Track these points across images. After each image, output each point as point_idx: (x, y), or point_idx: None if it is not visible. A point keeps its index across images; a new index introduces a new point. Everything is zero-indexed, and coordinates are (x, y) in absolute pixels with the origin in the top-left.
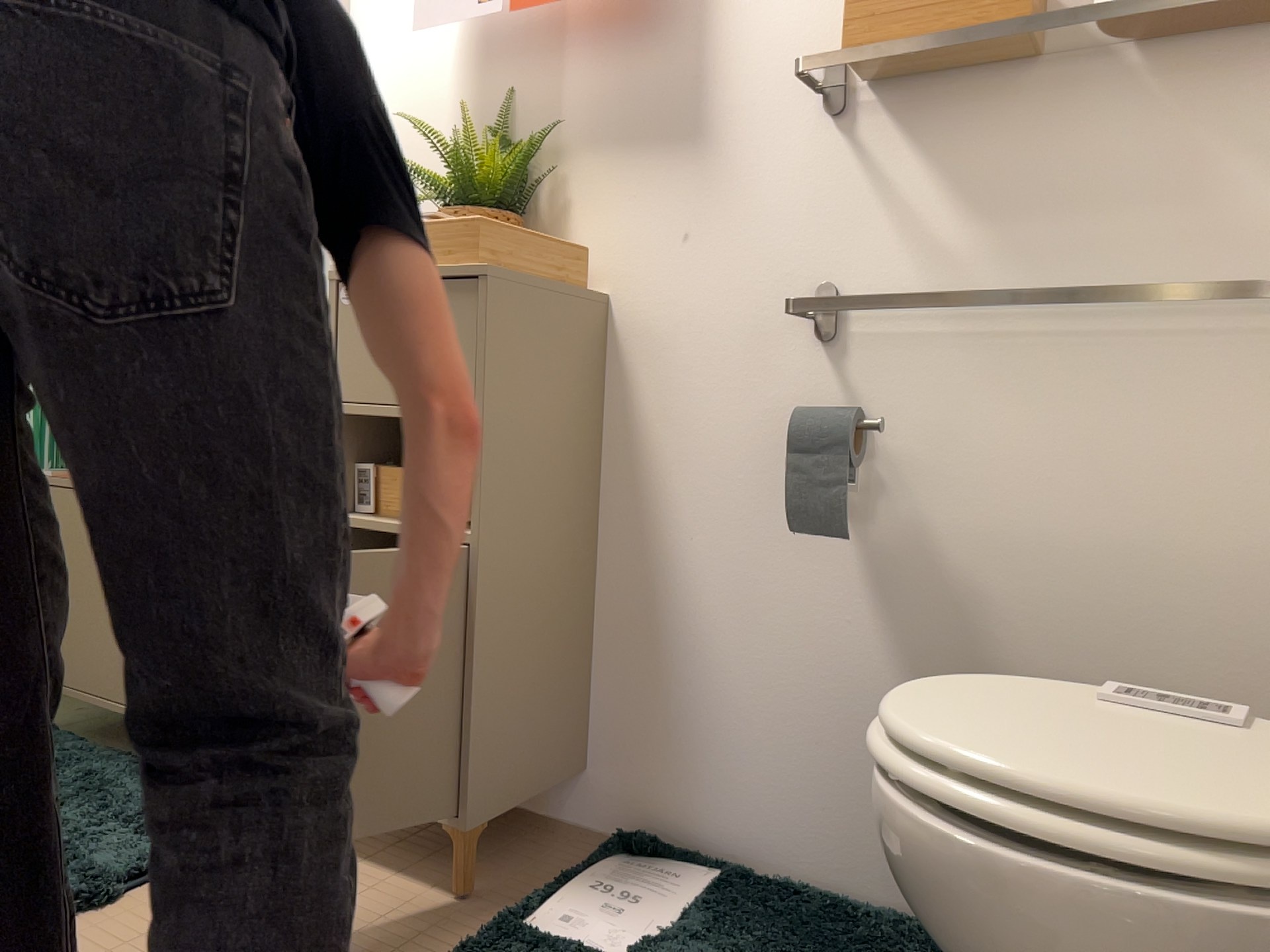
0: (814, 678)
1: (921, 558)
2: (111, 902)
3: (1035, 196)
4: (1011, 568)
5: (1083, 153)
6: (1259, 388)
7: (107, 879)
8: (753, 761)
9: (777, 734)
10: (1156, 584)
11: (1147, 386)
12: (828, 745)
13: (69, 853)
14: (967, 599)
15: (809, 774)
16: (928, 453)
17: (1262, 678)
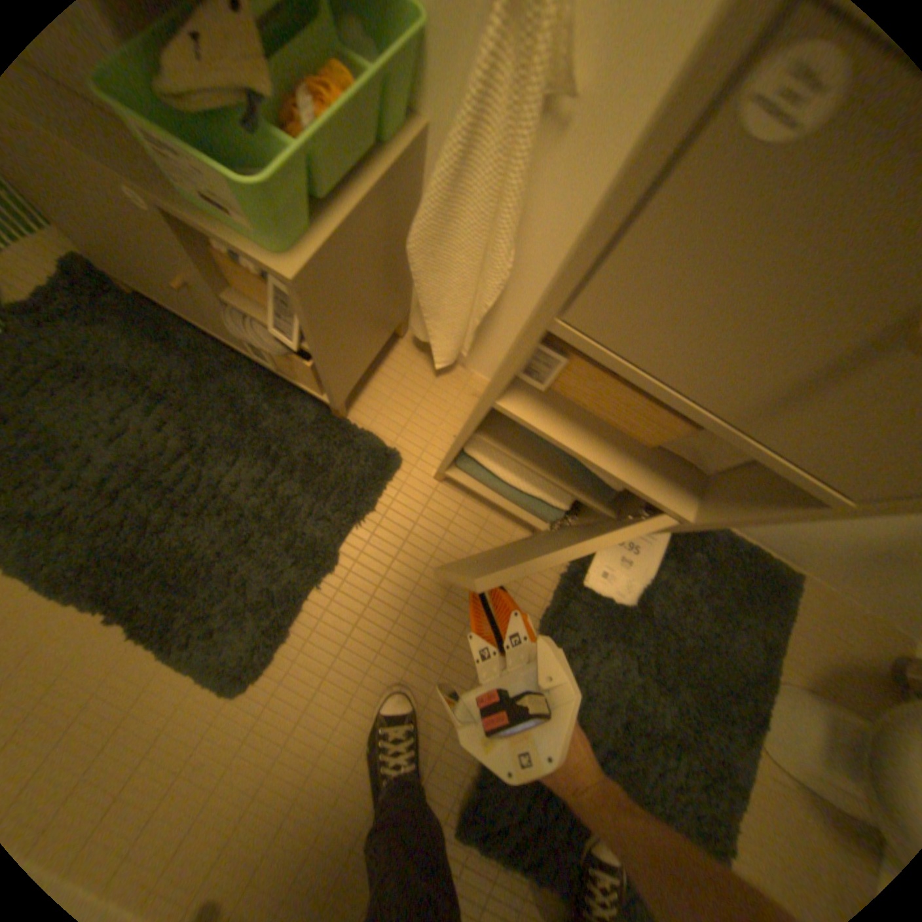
0: None
1: None
2: (340, 566)
3: None
4: None
5: None
6: None
7: (331, 557)
8: None
9: None
10: None
11: None
12: None
13: (289, 528)
14: None
15: None
16: None
17: None
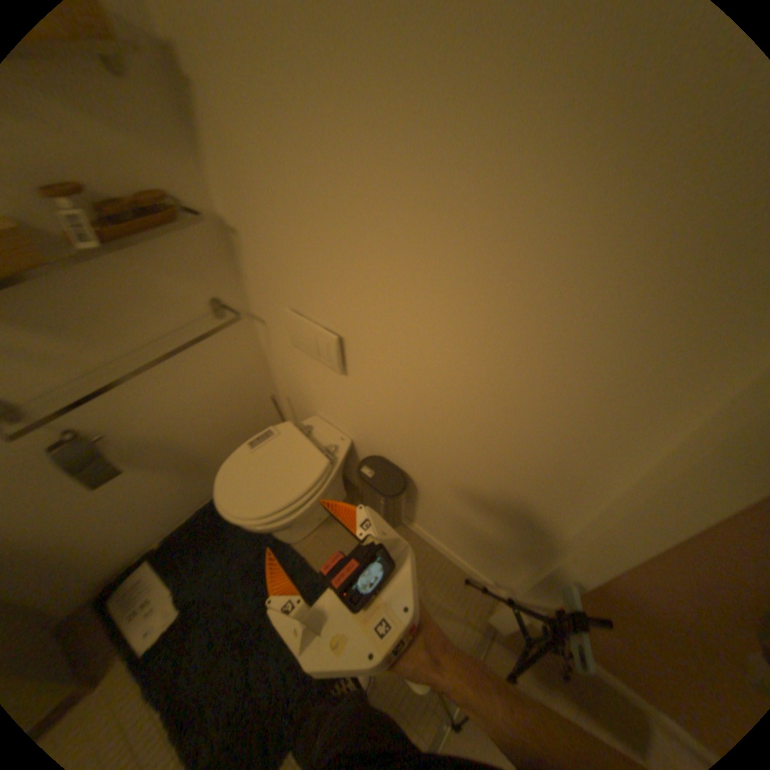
0: (122, 504)
1: (134, 448)
2: None
3: (80, 317)
4: (166, 427)
5: (91, 292)
6: (205, 341)
7: None
8: (119, 538)
9: (122, 525)
10: (208, 400)
11: (174, 358)
12: (143, 509)
13: None
14: (159, 444)
15: (142, 520)
16: (110, 423)
17: (240, 400)
